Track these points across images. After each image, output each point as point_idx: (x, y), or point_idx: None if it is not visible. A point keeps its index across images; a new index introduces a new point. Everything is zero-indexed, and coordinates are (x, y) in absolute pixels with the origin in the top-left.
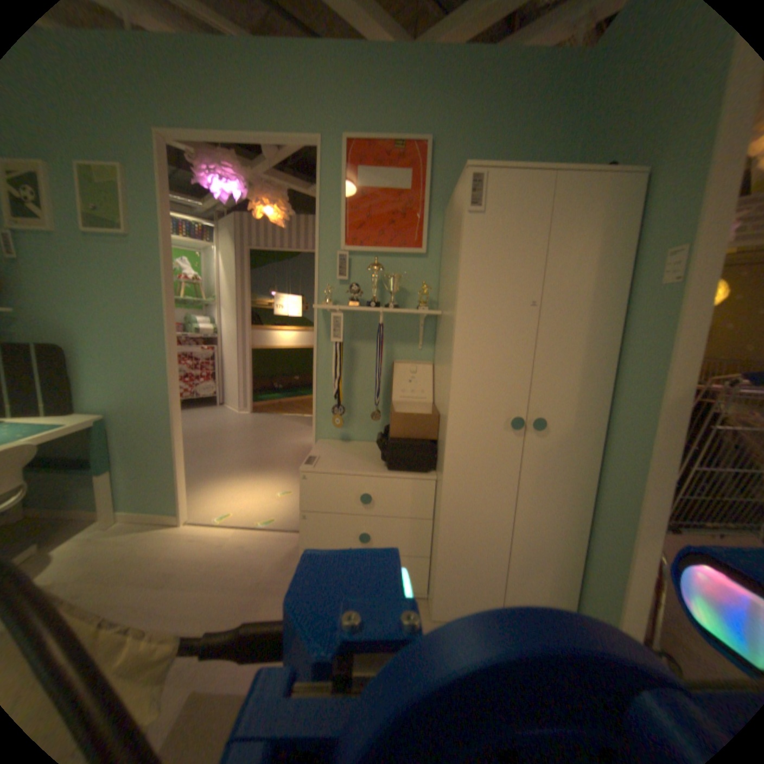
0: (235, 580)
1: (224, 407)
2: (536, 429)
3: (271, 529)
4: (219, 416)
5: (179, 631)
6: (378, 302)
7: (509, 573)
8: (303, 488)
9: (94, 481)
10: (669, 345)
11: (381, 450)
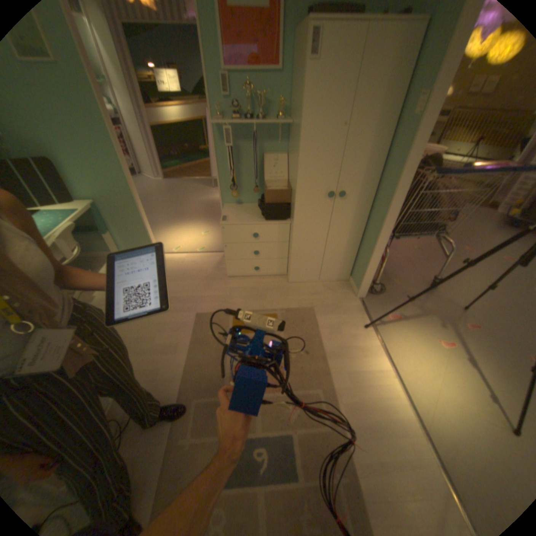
0: (196, 274)
1: (142, 174)
2: (339, 196)
3: (204, 250)
4: (141, 182)
5: (180, 294)
6: (250, 109)
7: (322, 260)
8: (222, 232)
9: (103, 236)
10: (407, 151)
11: (260, 209)
